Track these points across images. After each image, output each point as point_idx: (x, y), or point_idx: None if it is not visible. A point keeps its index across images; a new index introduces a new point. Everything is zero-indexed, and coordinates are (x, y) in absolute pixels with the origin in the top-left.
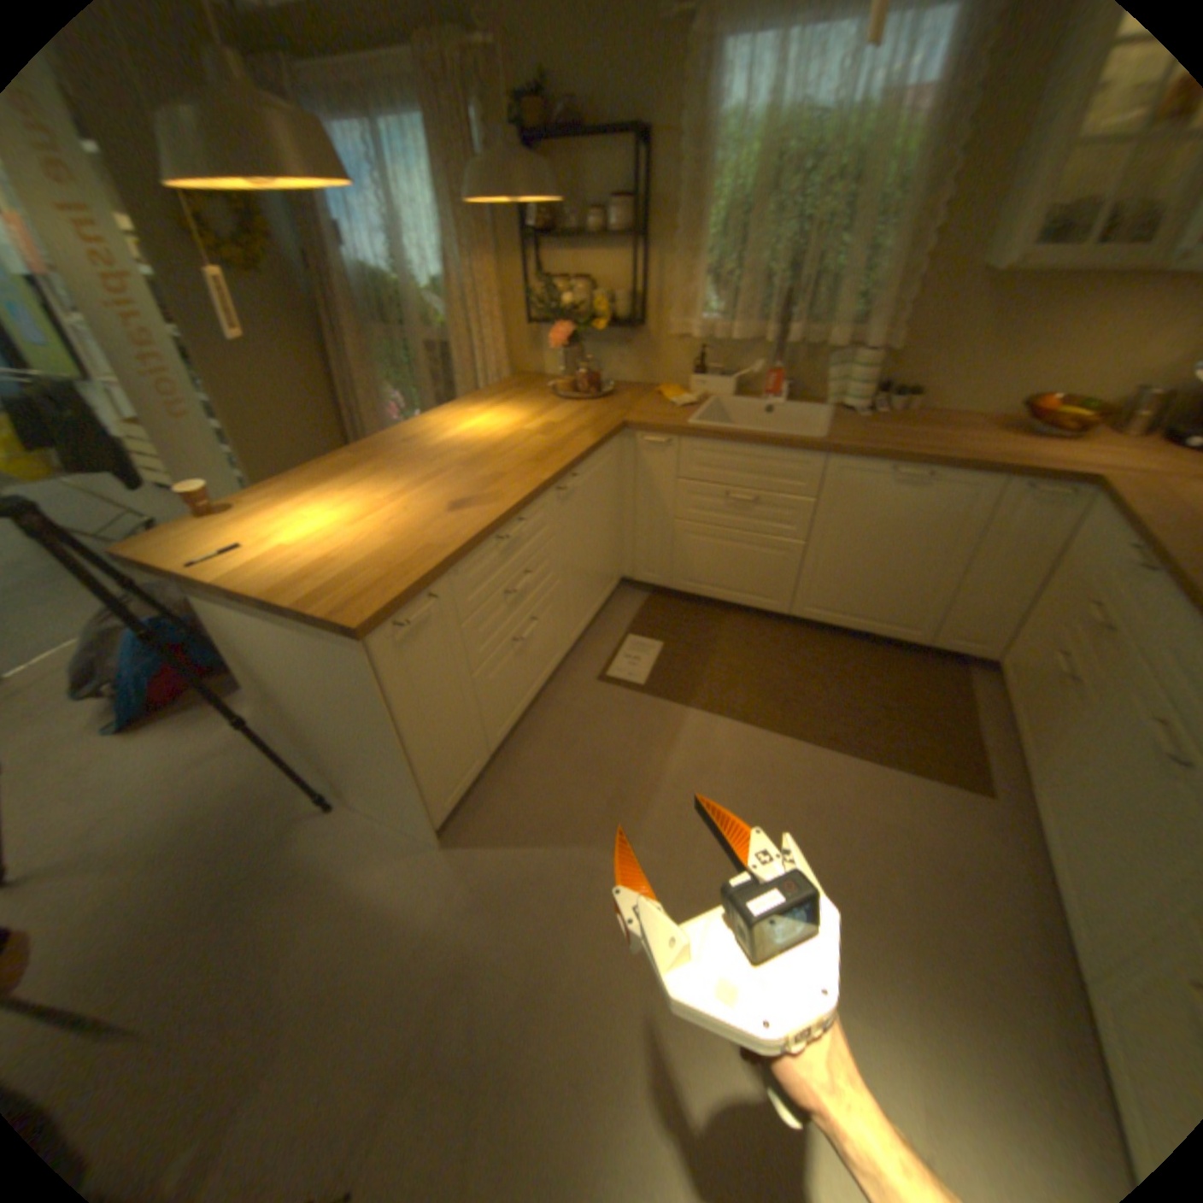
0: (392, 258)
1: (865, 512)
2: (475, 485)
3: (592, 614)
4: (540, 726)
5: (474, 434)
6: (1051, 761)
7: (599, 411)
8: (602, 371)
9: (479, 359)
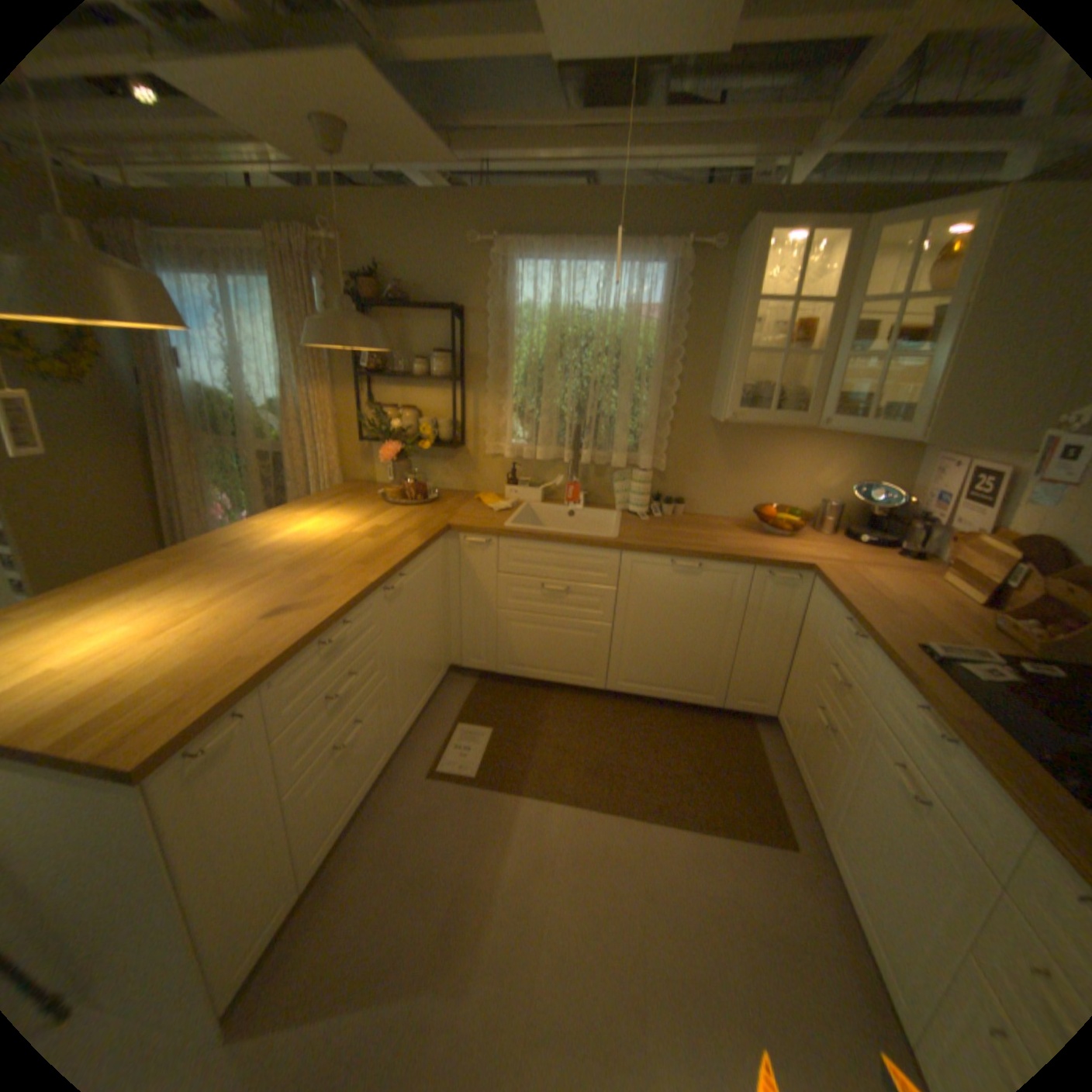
0: (229, 381)
1: (655, 597)
2: (297, 589)
3: (420, 706)
4: (362, 843)
5: (301, 537)
6: (832, 807)
7: (424, 515)
8: (427, 480)
9: (311, 468)
